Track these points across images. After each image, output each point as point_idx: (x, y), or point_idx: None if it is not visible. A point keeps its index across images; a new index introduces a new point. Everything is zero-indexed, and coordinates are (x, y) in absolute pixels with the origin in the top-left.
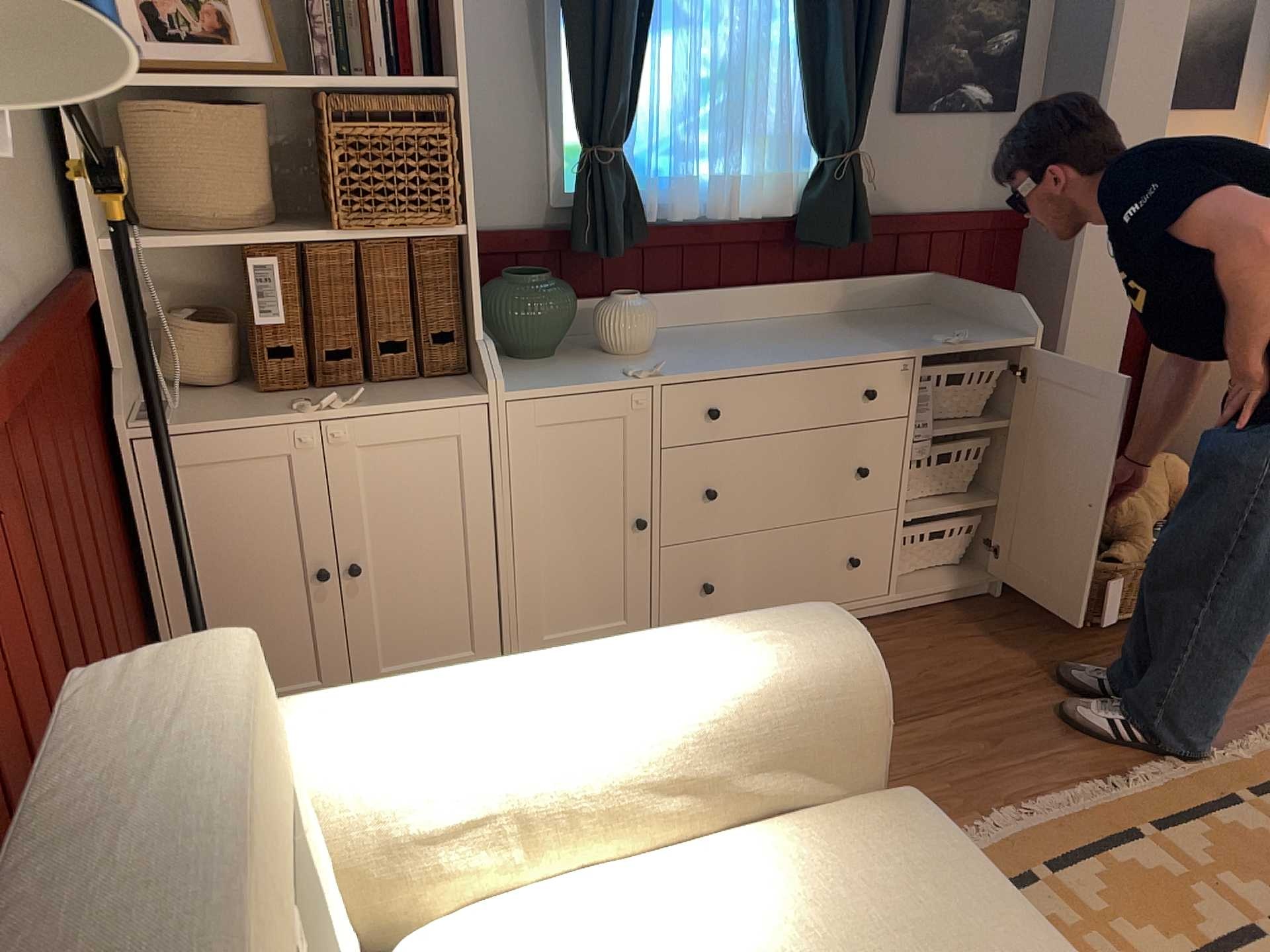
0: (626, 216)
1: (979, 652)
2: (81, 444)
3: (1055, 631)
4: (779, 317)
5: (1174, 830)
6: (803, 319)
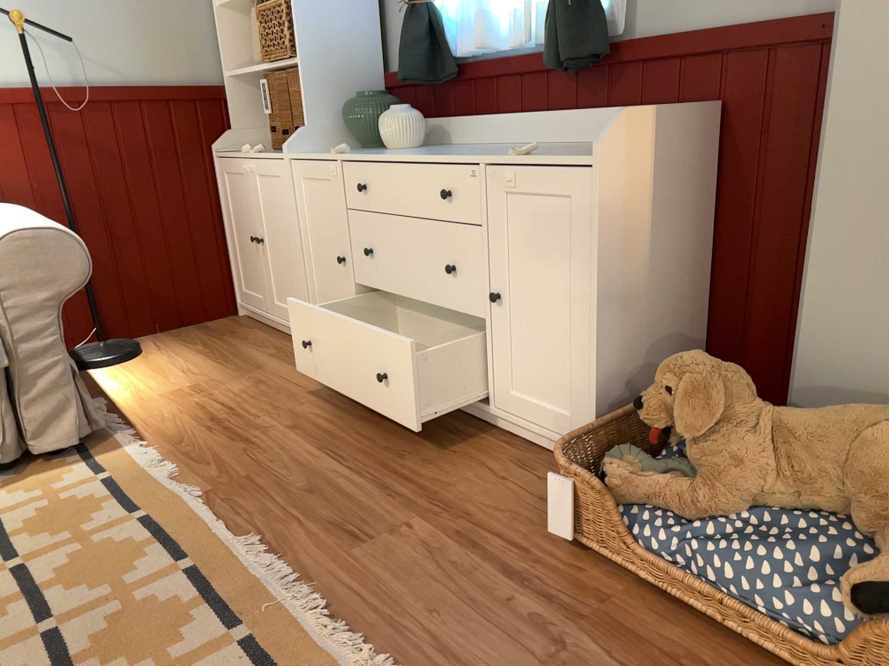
0: (426, 54)
1: (459, 475)
2: (164, 146)
3: (537, 514)
4: (548, 143)
5: (184, 580)
6: (552, 145)
